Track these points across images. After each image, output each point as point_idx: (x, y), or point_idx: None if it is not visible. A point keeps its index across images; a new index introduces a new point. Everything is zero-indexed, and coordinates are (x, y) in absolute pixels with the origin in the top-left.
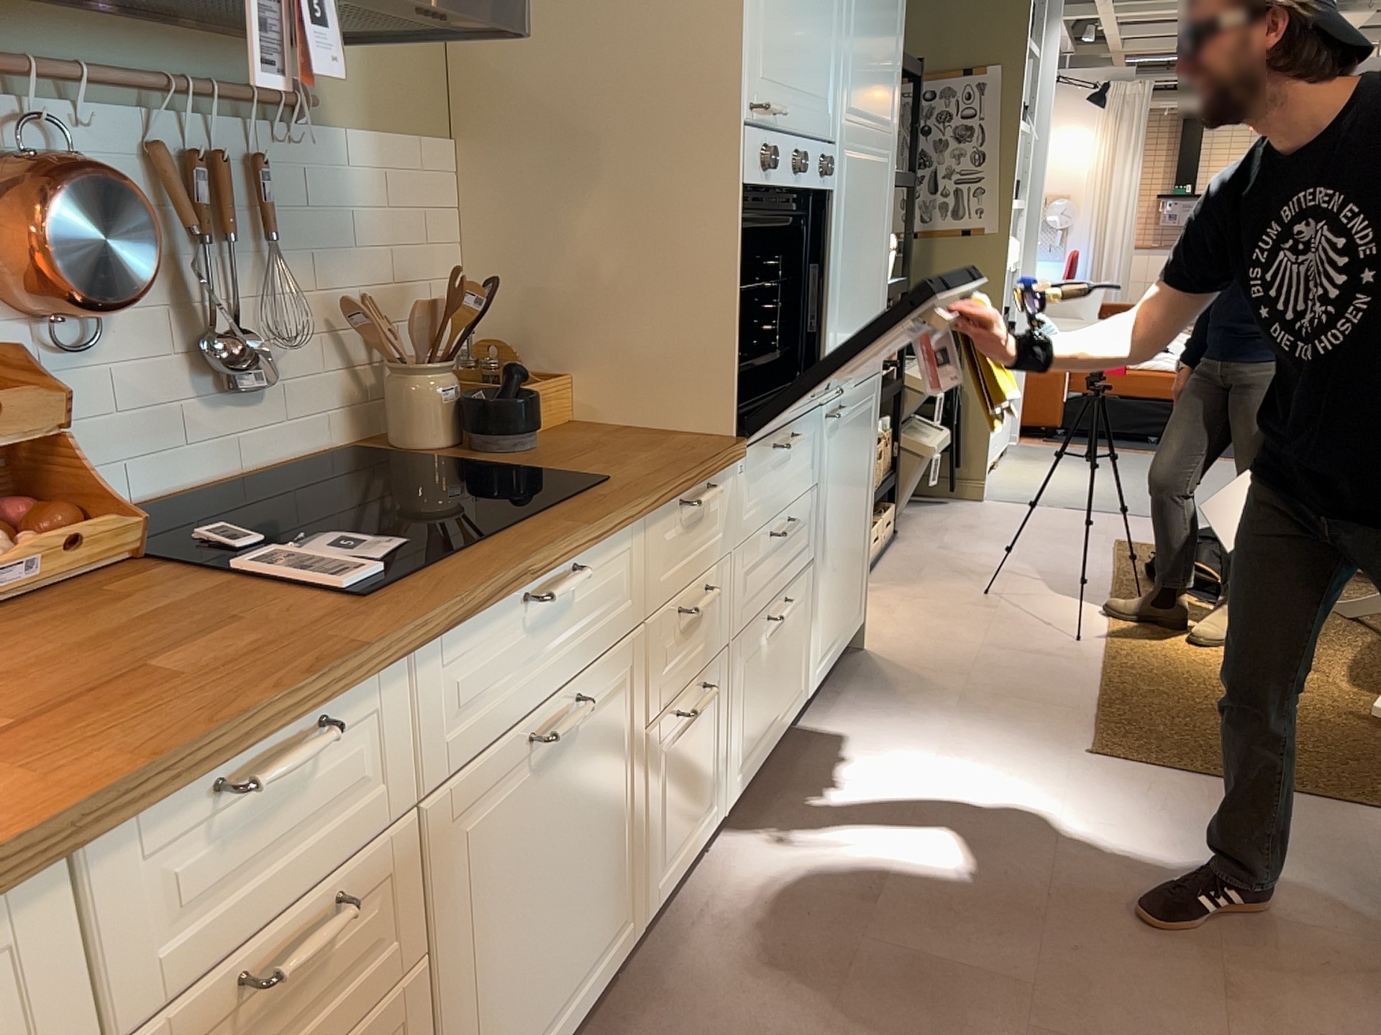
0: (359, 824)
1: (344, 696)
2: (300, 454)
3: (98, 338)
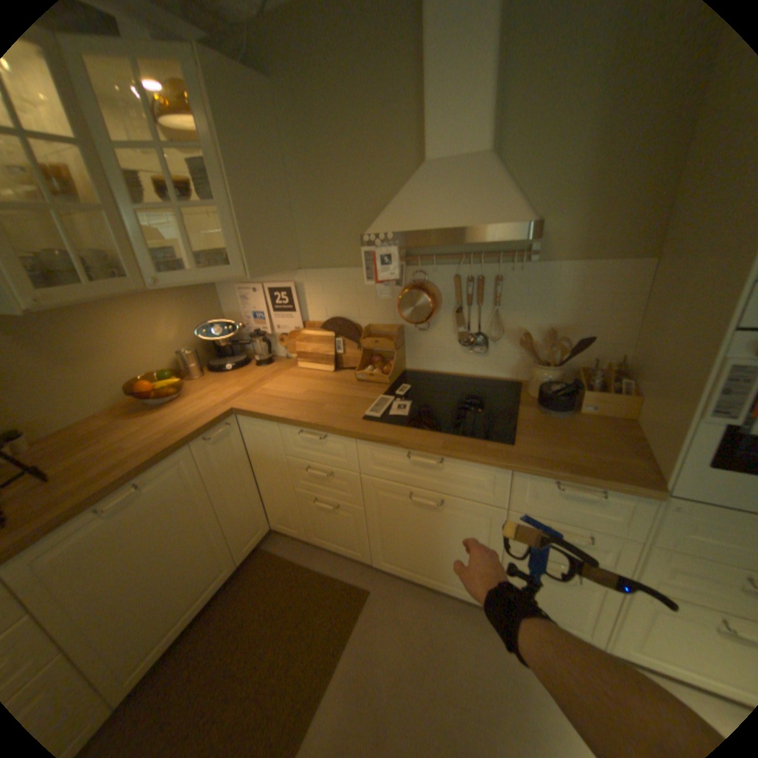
0: (340, 463)
1: (329, 433)
2: (500, 377)
3: (430, 327)
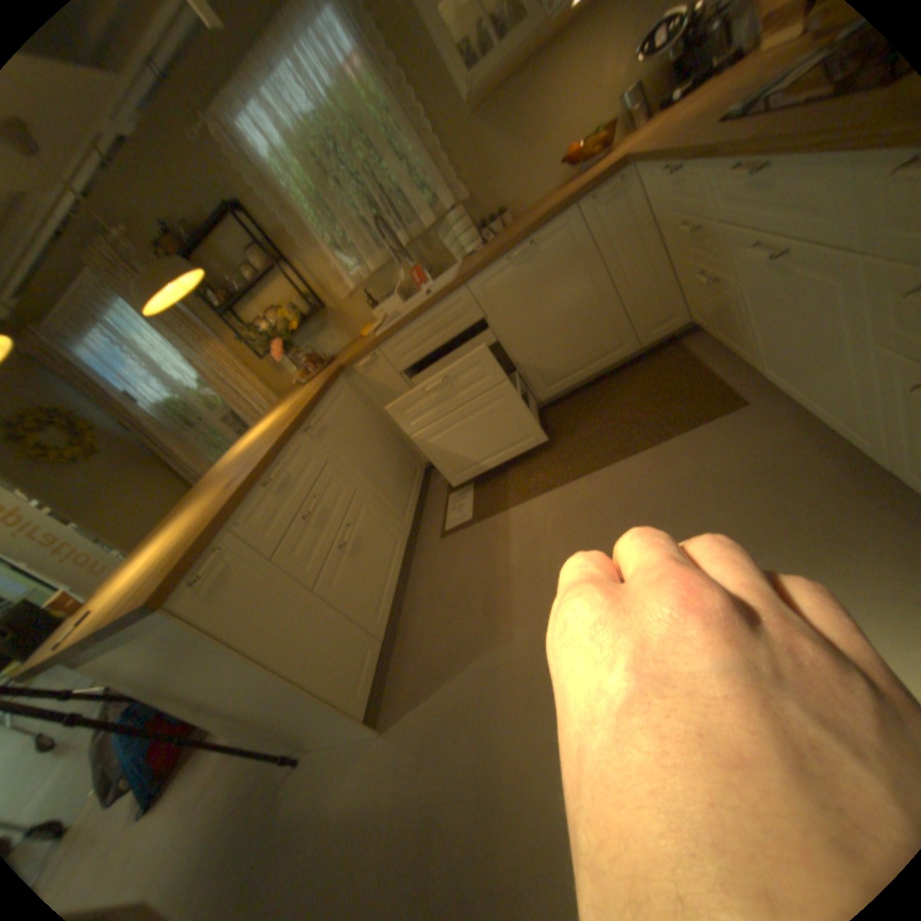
0: (703, 208)
1: (678, 160)
2: None
3: None
